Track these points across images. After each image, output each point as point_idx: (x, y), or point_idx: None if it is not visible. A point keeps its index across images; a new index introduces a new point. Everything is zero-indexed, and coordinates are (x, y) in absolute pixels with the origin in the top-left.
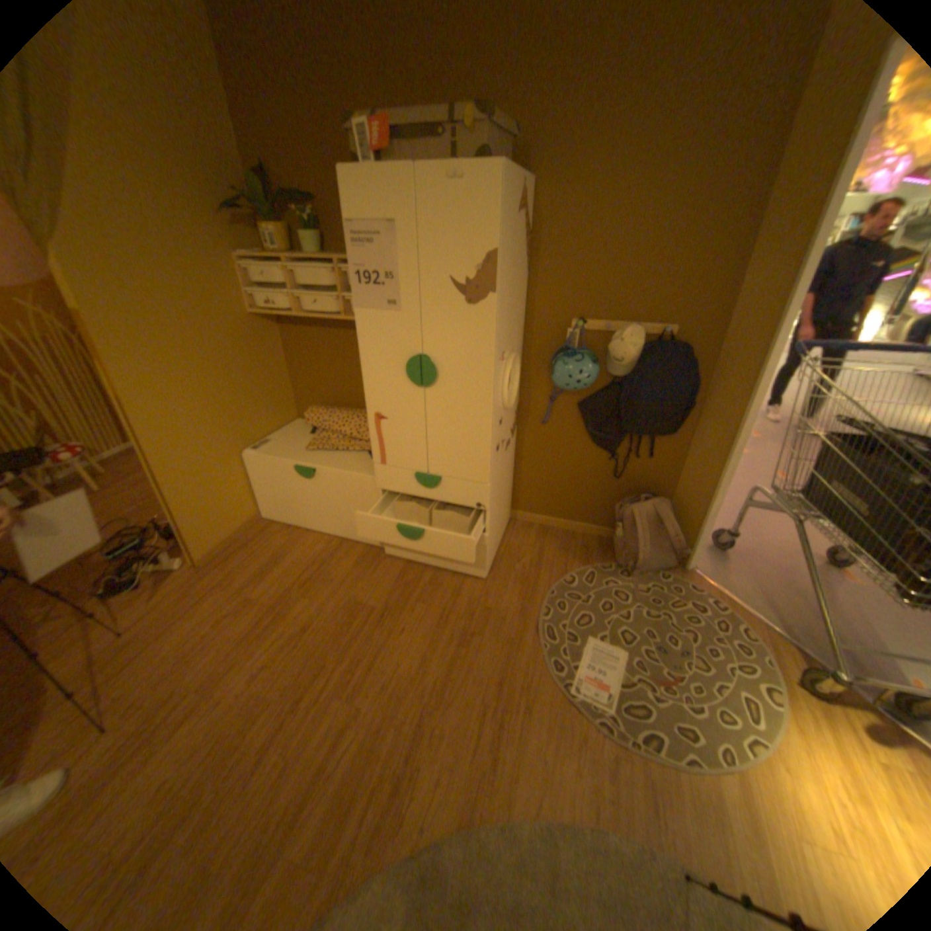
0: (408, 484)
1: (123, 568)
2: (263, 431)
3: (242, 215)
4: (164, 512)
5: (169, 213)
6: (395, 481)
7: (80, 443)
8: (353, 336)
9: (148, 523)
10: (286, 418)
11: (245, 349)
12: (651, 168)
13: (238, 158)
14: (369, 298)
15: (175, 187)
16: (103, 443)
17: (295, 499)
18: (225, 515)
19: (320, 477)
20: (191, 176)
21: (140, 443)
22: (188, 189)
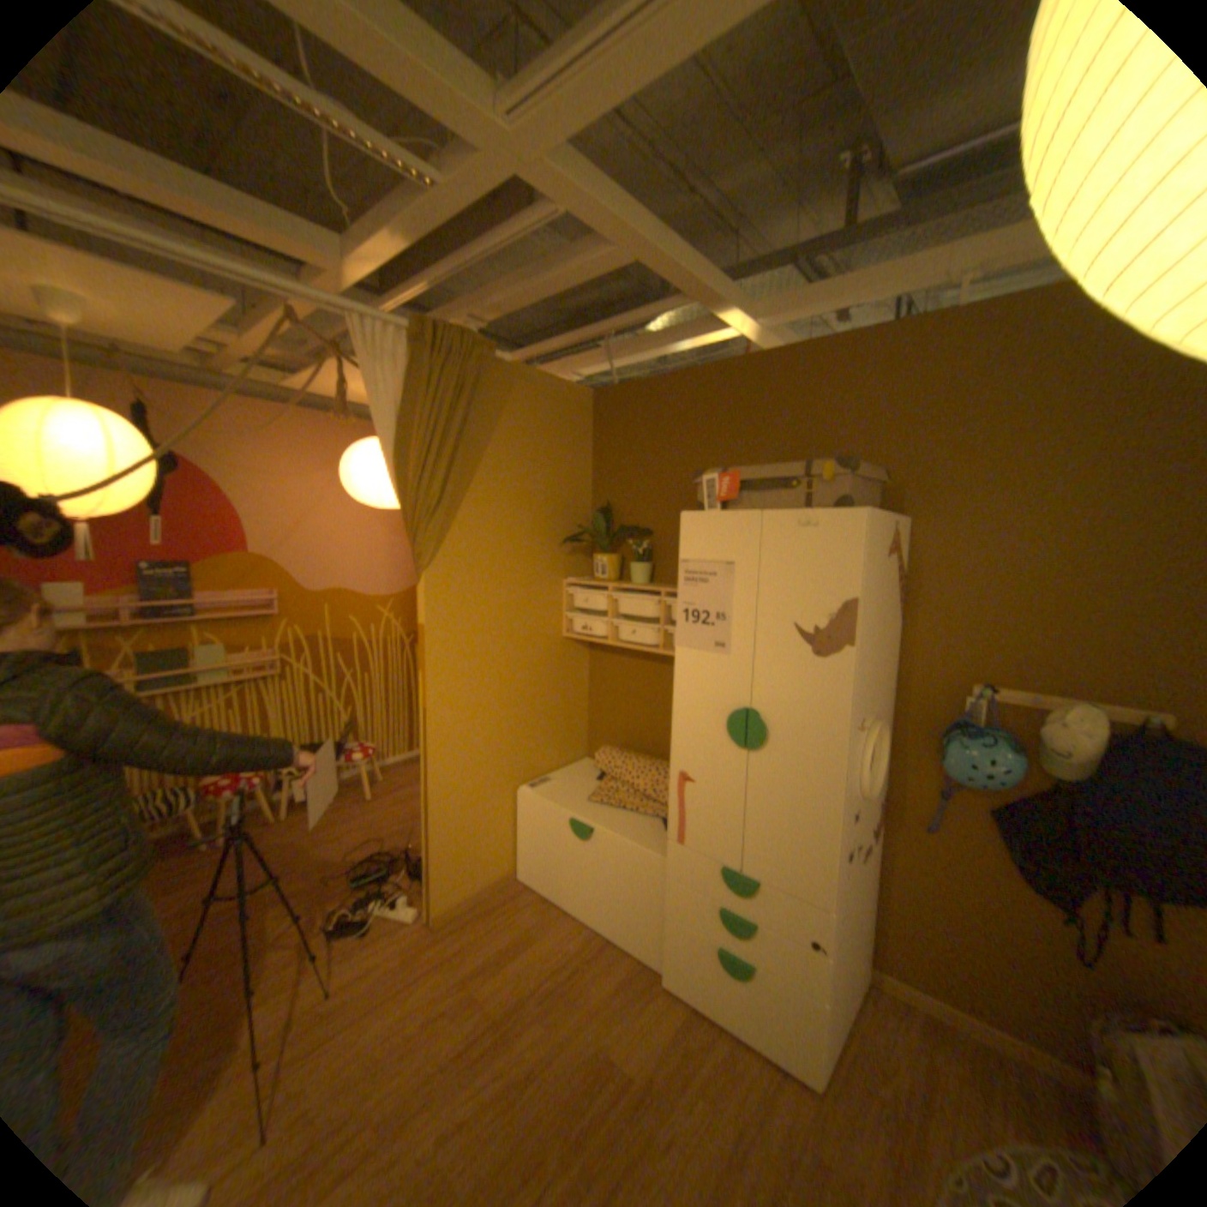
0: (710, 882)
1: (360, 904)
2: (546, 766)
3: (581, 547)
4: (422, 844)
5: (520, 546)
6: (693, 873)
7: (374, 744)
8: (669, 671)
9: (401, 852)
10: (574, 754)
11: (551, 672)
12: (1087, 508)
13: (590, 501)
14: (694, 635)
15: (532, 526)
16: (392, 747)
17: (561, 864)
18: (479, 865)
19: (597, 841)
20: (547, 516)
21: (427, 759)
22: (542, 526)
